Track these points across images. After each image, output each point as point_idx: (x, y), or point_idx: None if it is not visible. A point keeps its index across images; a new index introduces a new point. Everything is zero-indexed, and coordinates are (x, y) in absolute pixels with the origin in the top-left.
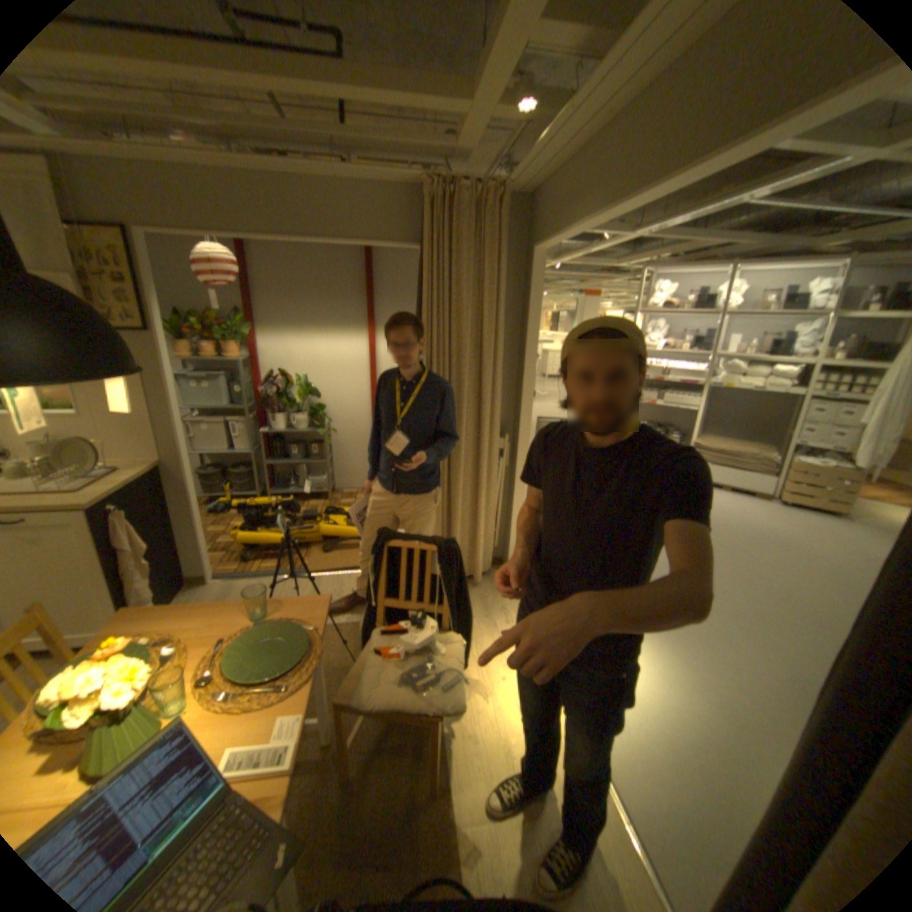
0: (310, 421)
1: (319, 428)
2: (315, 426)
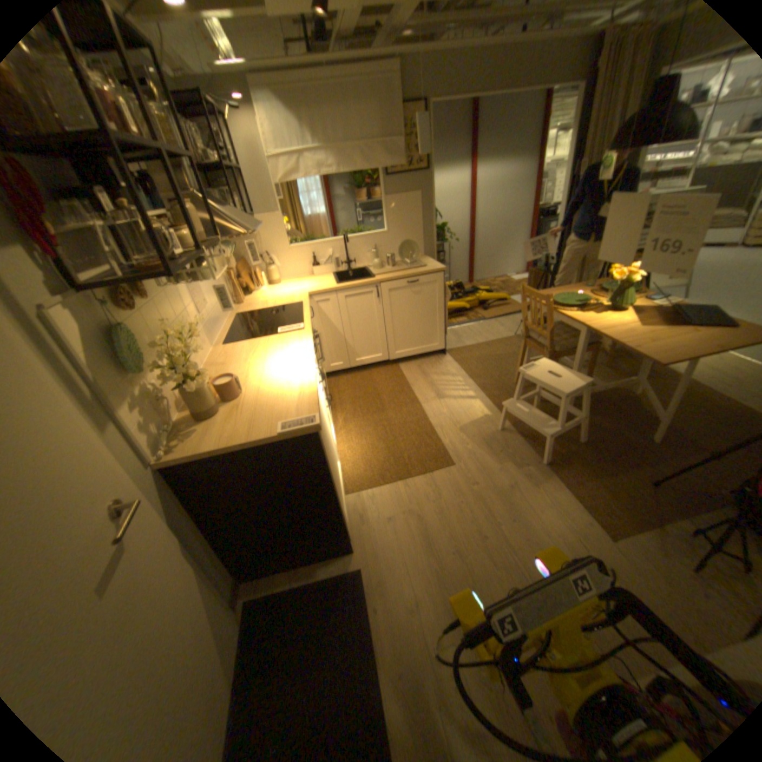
0: (439, 237)
1: (443, 241)
2: (441, 240)
